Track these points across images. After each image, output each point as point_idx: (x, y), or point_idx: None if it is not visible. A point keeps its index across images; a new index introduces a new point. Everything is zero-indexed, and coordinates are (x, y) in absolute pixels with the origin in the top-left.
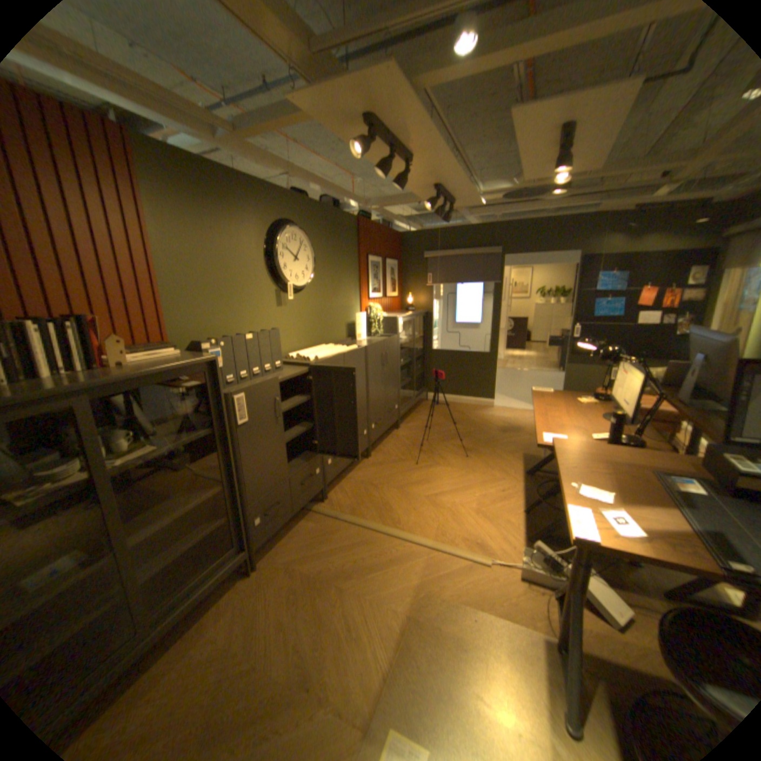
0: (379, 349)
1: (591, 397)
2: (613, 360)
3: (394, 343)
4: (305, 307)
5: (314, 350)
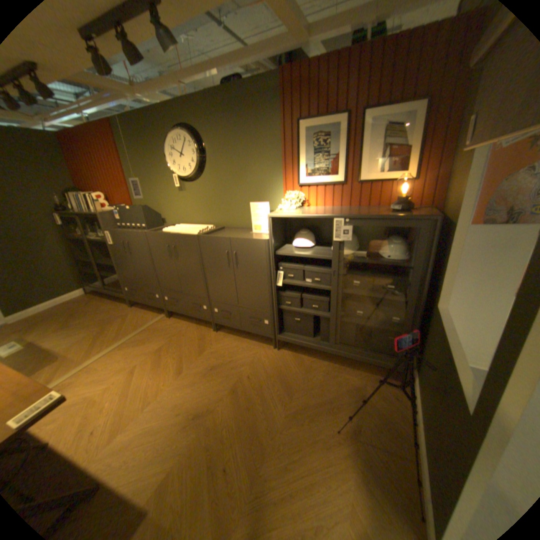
0: (220, 244)
1: None
2: None
3: (257, 247)
4: (201, 192)
5: (188, 226)
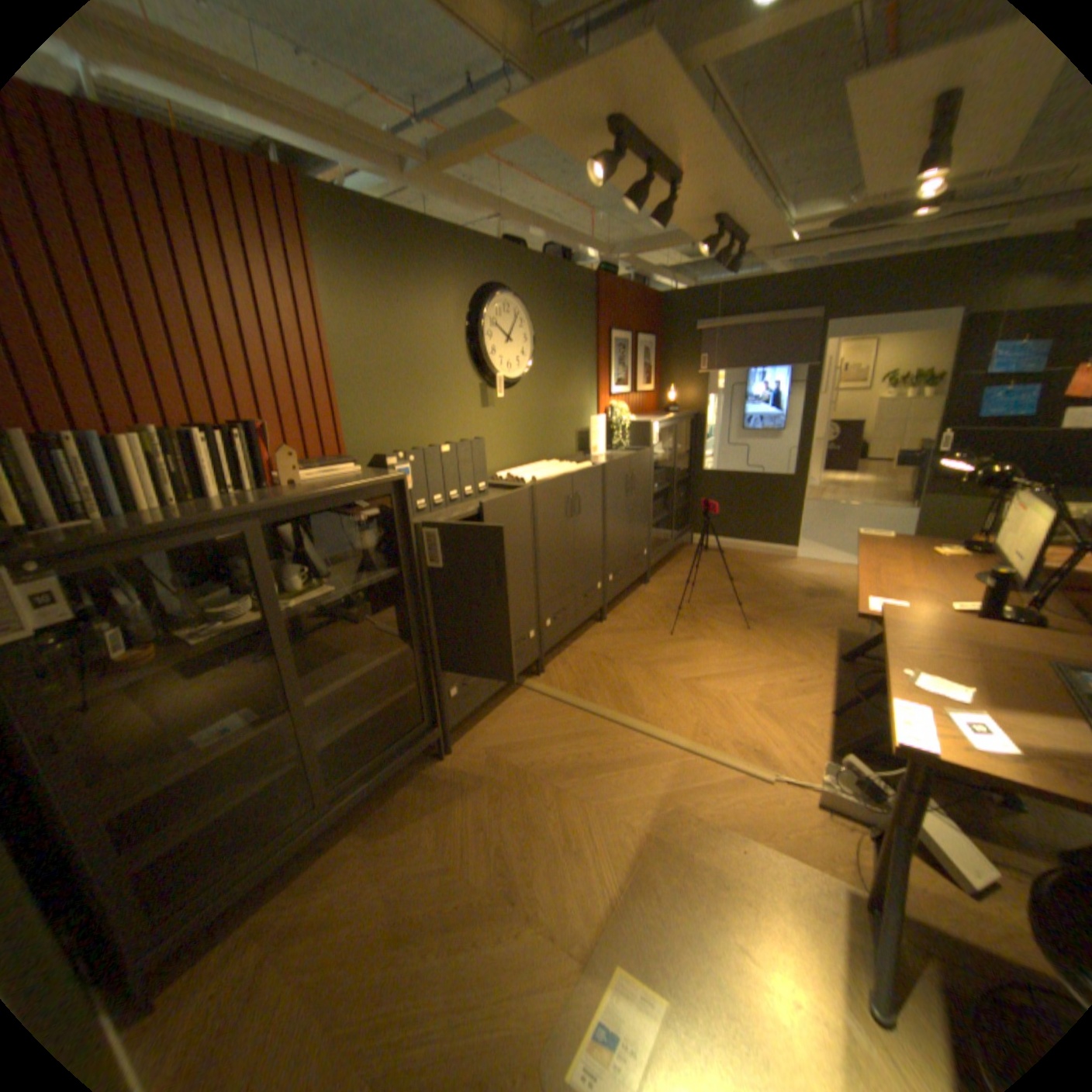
0: (622, 468)
1: (959, 547)
2: (1005, 487)
3: (646, 459)
4: (519, 408)
5: (531, 469)
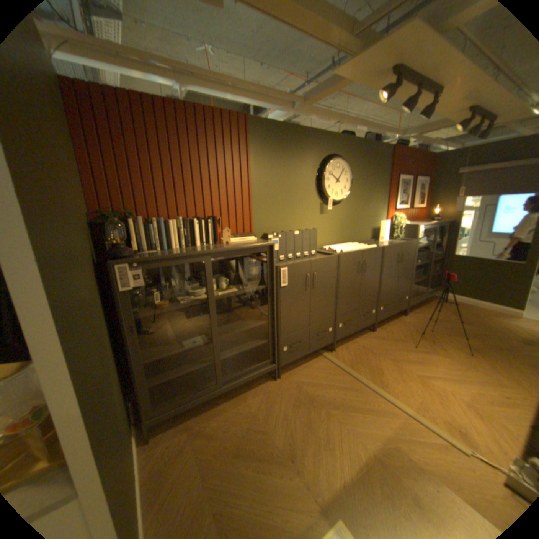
0: (396, 249)
1: None
2: None
3: (413, 245)
4: (340, 215)
5: (342, 245)
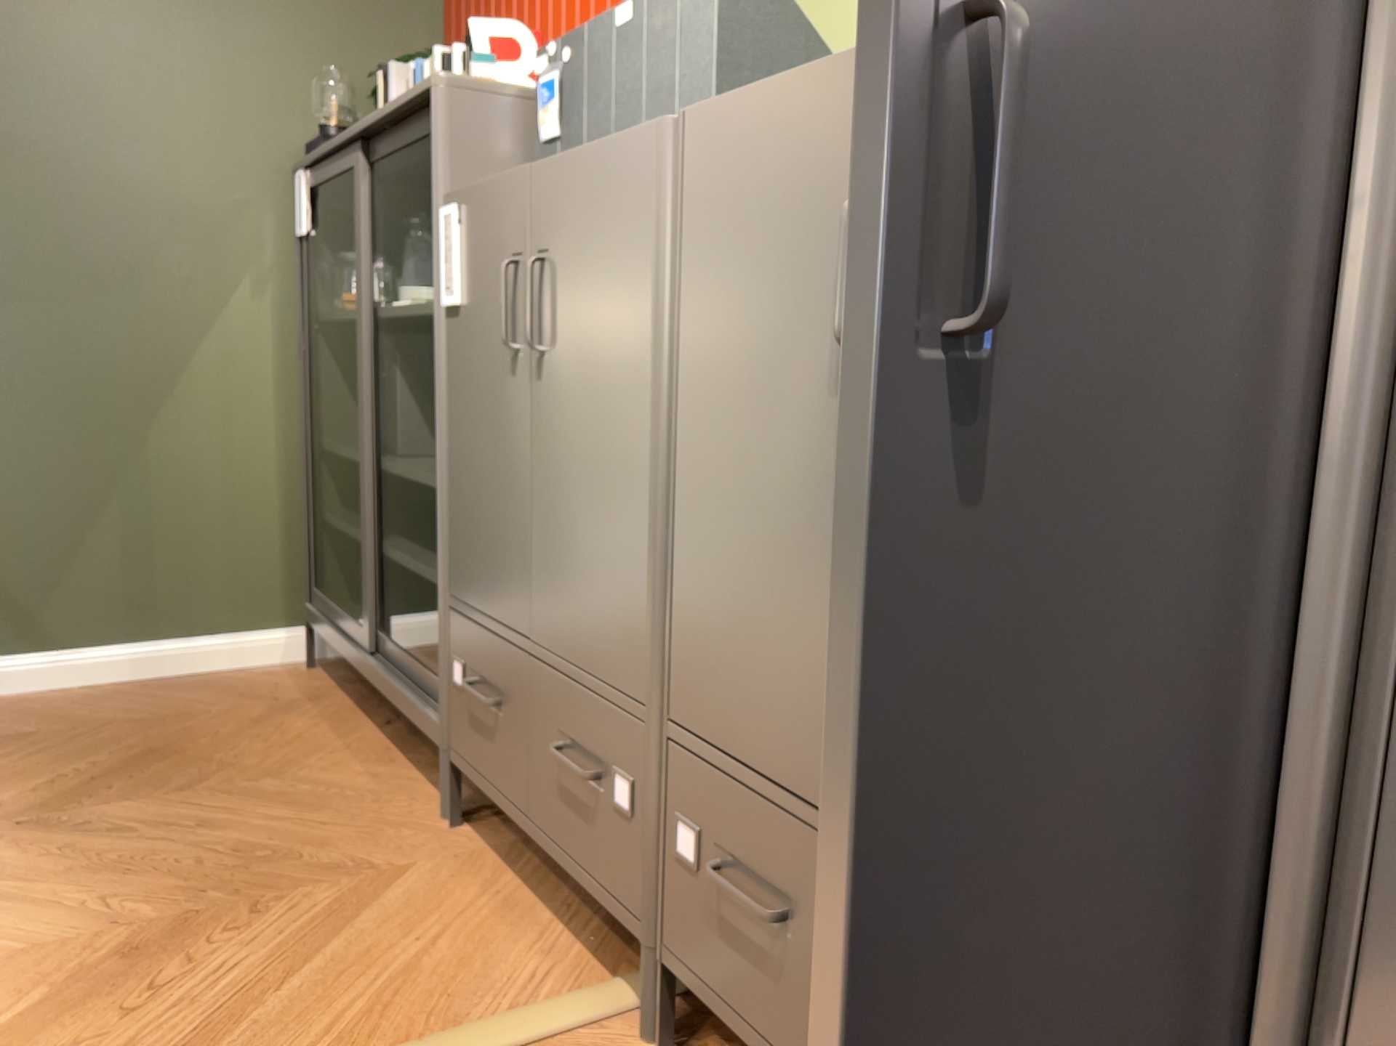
0: None
1: None
2: None
3: None
4: None
5: None
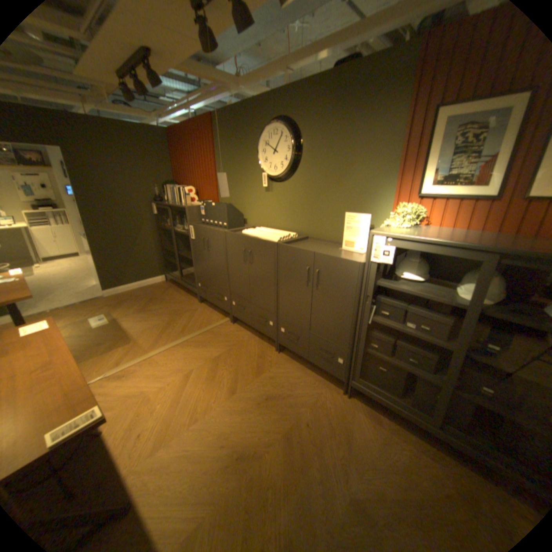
0: (301, 257)
1: None
2: None
3: (347, 269)
4: (289, 194)
5: (268, 230)
